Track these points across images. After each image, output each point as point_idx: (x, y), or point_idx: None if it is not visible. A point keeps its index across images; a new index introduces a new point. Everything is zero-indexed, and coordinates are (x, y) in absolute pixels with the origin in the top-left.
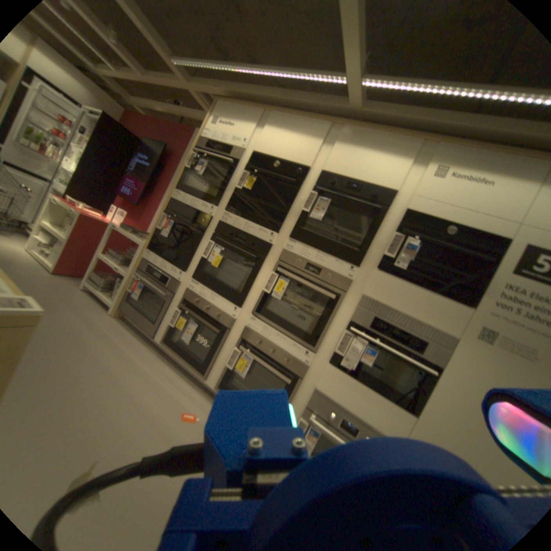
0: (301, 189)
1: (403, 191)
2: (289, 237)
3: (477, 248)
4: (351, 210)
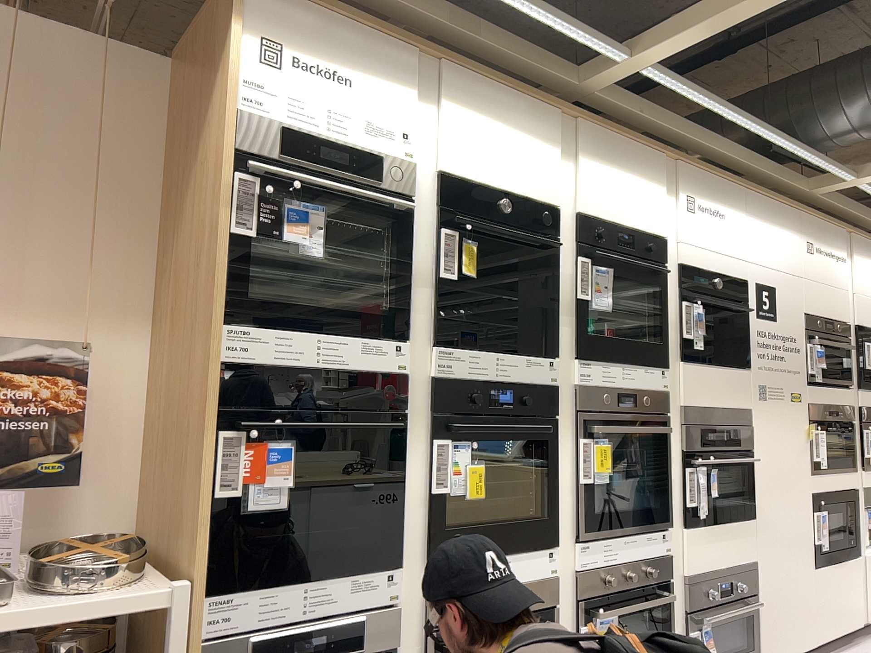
0: (559, 255)
1: (668, 238)
2: (577, 357)
3: (732, 298)
4: (634, 280)
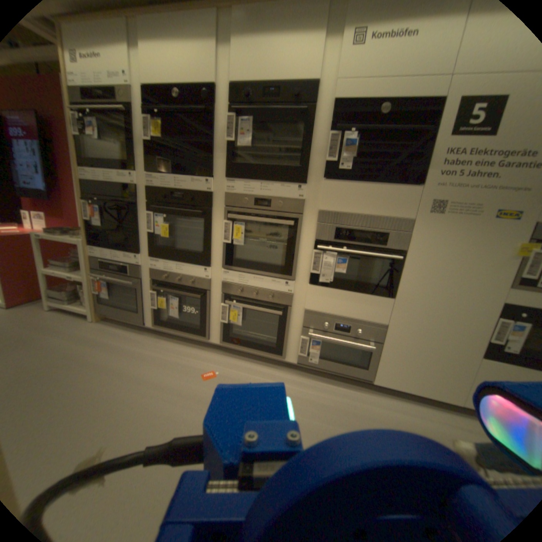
0: (216, 115)
1: (326, 77)
2: (226, 176)
3: (414, 119)
4: (278, 121)
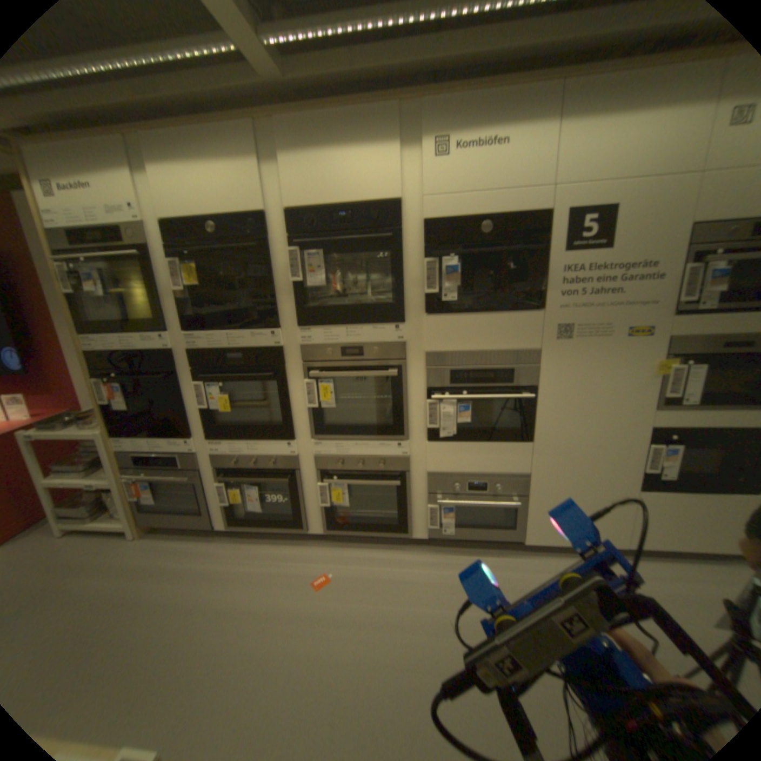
0: (272, 251)
1: (408, 196)
2: (298, 326)
3: (520, 237)
4: (357, 253)
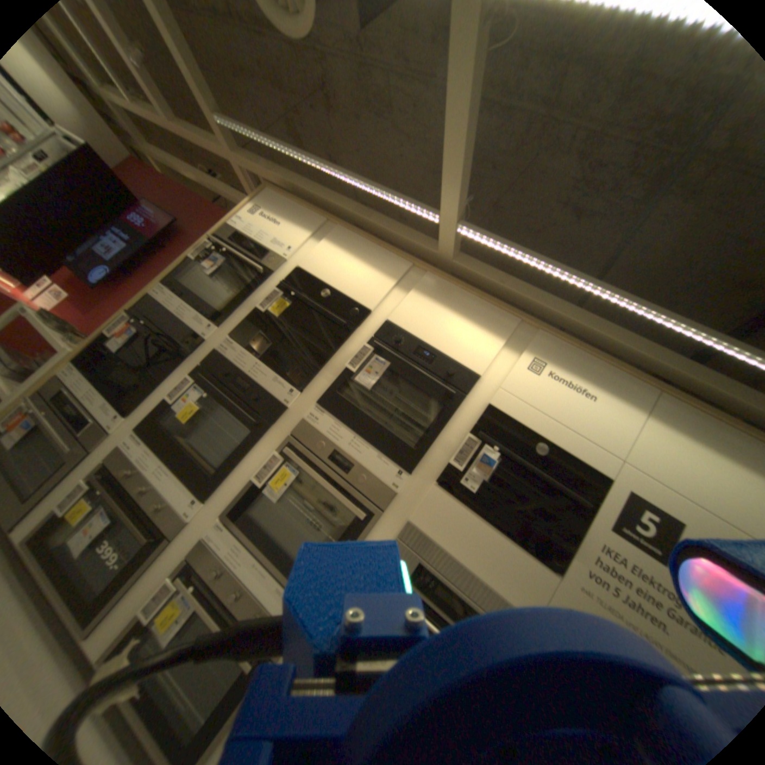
0: (352, 339)
1: (488, 380)
2: (317, 403)
3: (571, 483)
4: (416, 387)
